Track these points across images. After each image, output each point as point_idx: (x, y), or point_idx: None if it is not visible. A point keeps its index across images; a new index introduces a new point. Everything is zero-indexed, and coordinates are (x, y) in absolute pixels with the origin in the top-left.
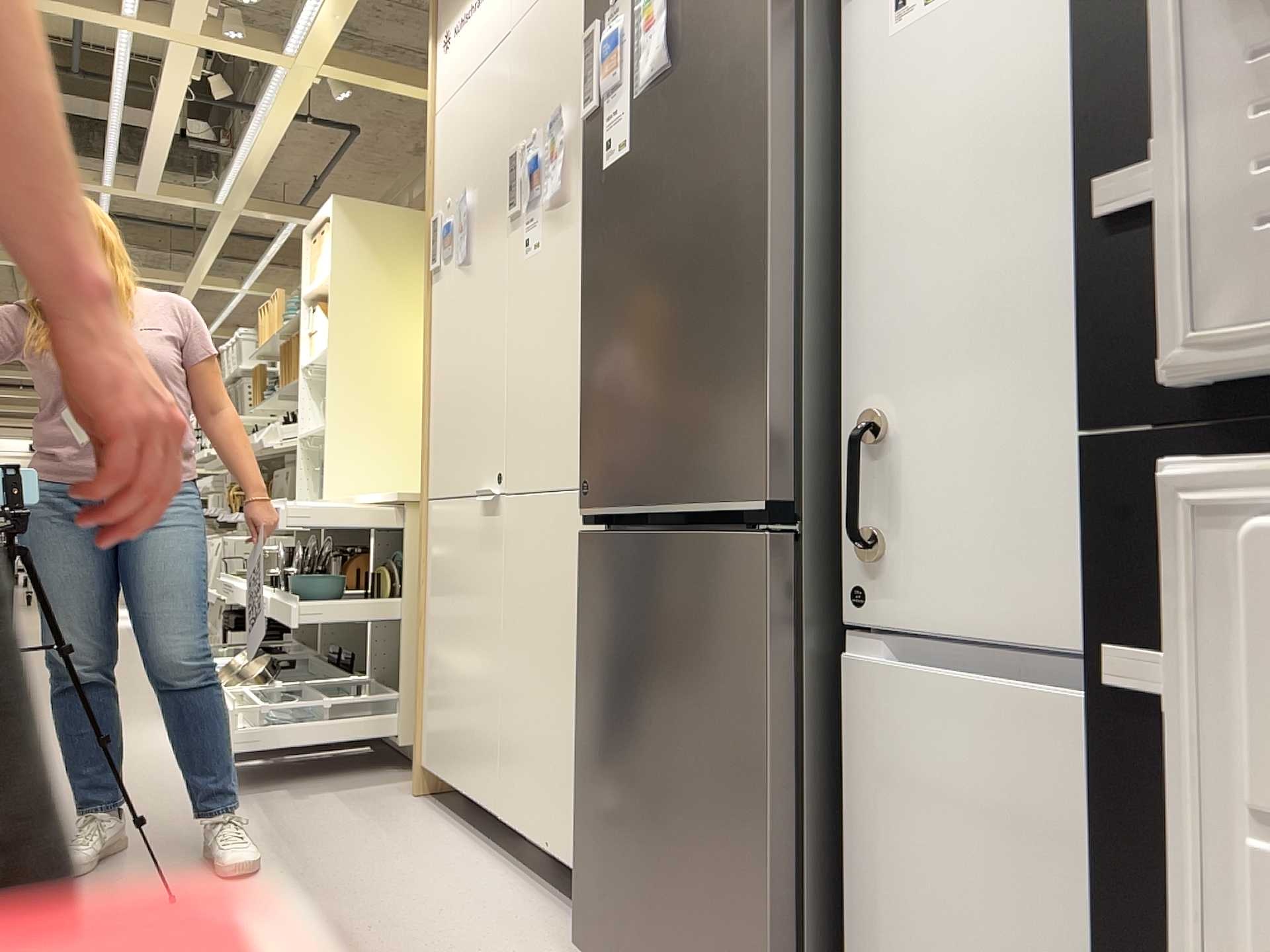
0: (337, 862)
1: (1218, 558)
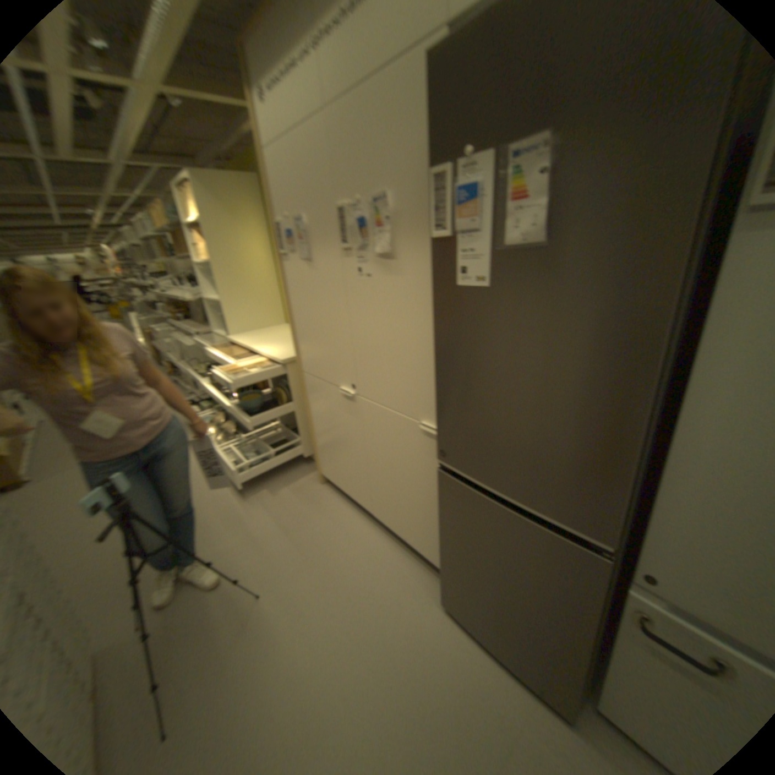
0: (309, 544)
1: None
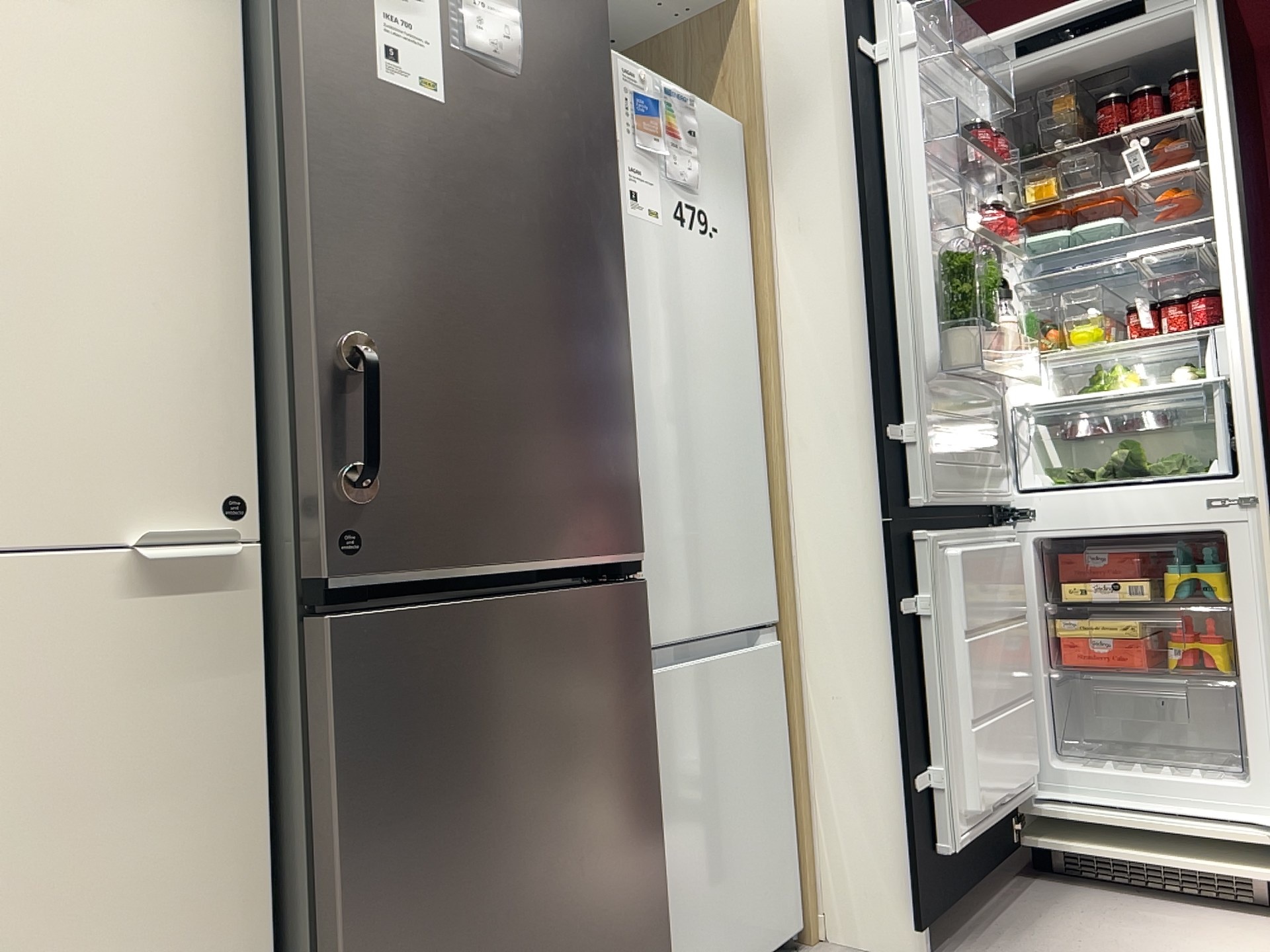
0: None
1: (934, 556)
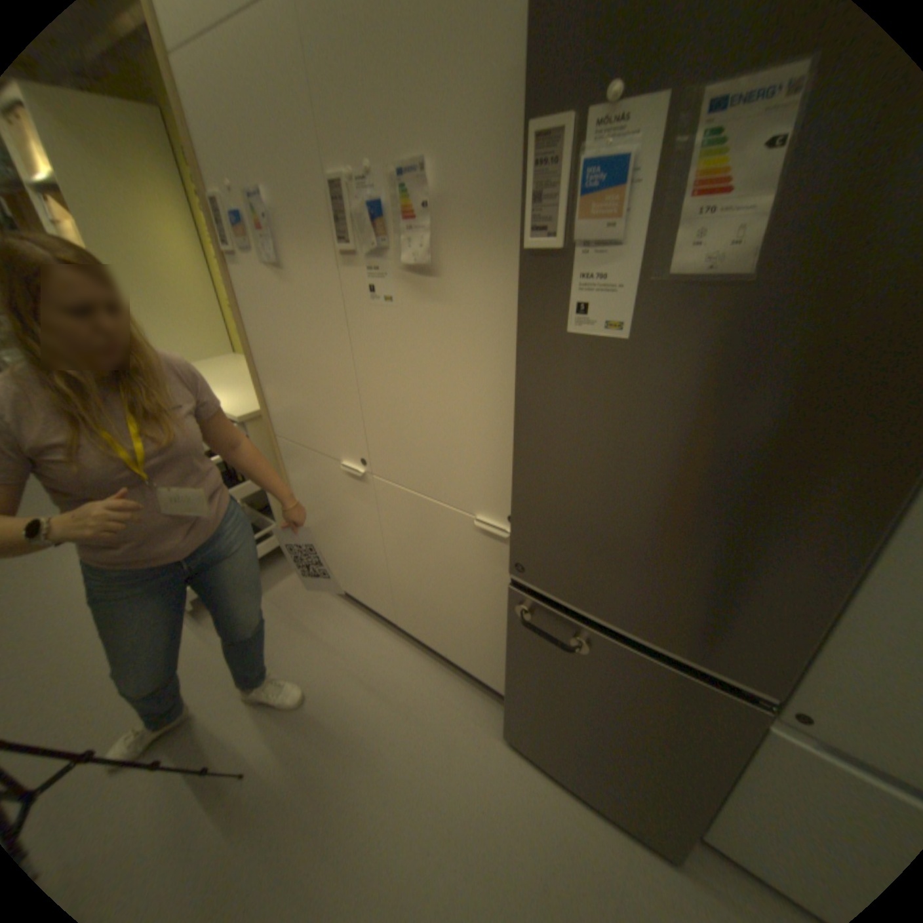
0: (313, 678)
1: None
